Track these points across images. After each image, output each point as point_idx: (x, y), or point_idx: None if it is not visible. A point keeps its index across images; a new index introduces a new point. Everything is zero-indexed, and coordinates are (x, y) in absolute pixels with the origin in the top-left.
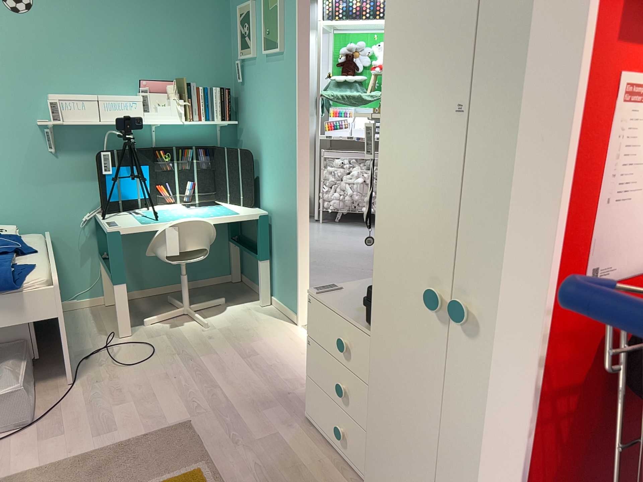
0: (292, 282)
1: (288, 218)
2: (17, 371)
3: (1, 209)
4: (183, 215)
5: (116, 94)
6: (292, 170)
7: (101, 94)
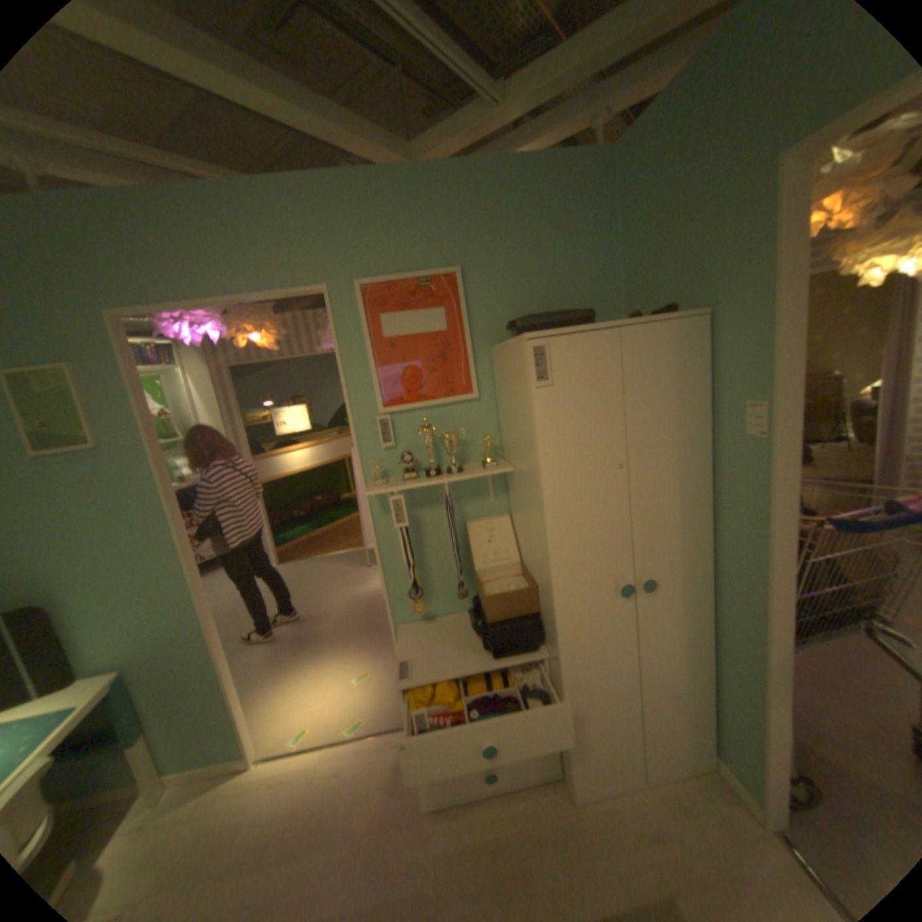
0: (216, 728)
1: (182, 656)
2: None
3: None
4: None
5: None
6: (176, 592)
7: None
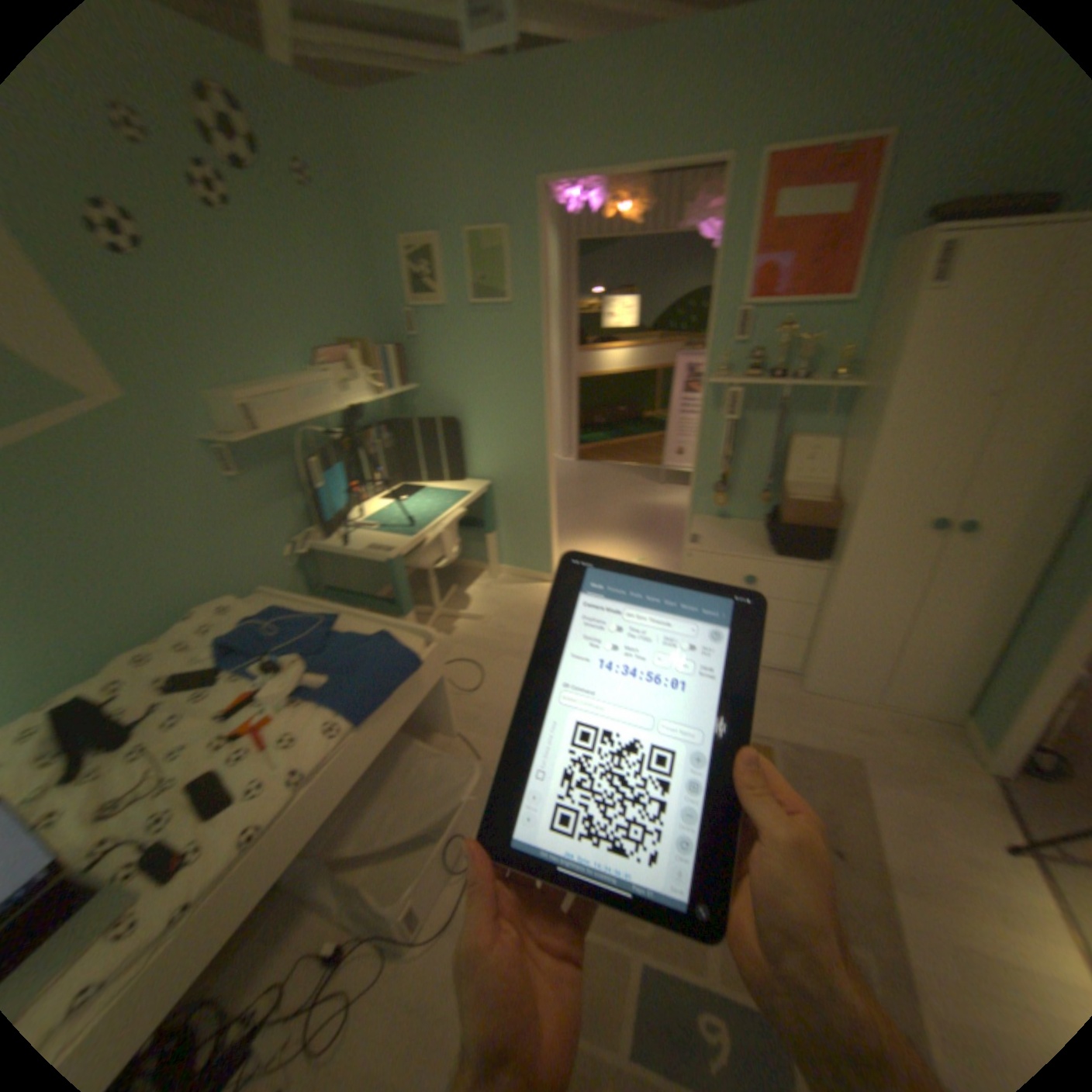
0: (536, 545)
1: (526, 484)
2: (430, 753)
3: (177, 583)
4: (418, 512)
5: (274, 374)
6: (533, 435)
7: (258, 377)
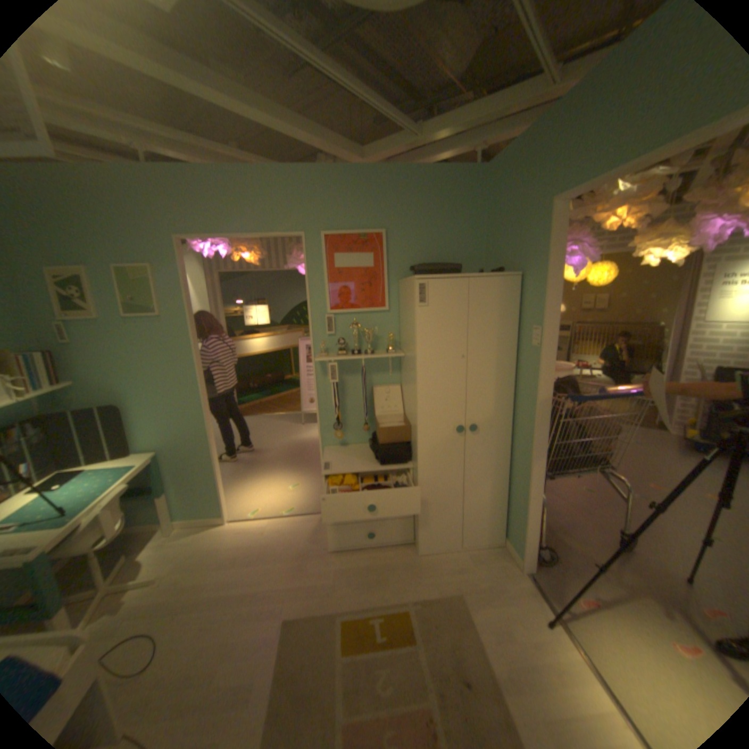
0: (206, 496)
1: (192, 448)
2: None
3: None
4: (75, 497)
5: None
6: (193, 409)
7: None
